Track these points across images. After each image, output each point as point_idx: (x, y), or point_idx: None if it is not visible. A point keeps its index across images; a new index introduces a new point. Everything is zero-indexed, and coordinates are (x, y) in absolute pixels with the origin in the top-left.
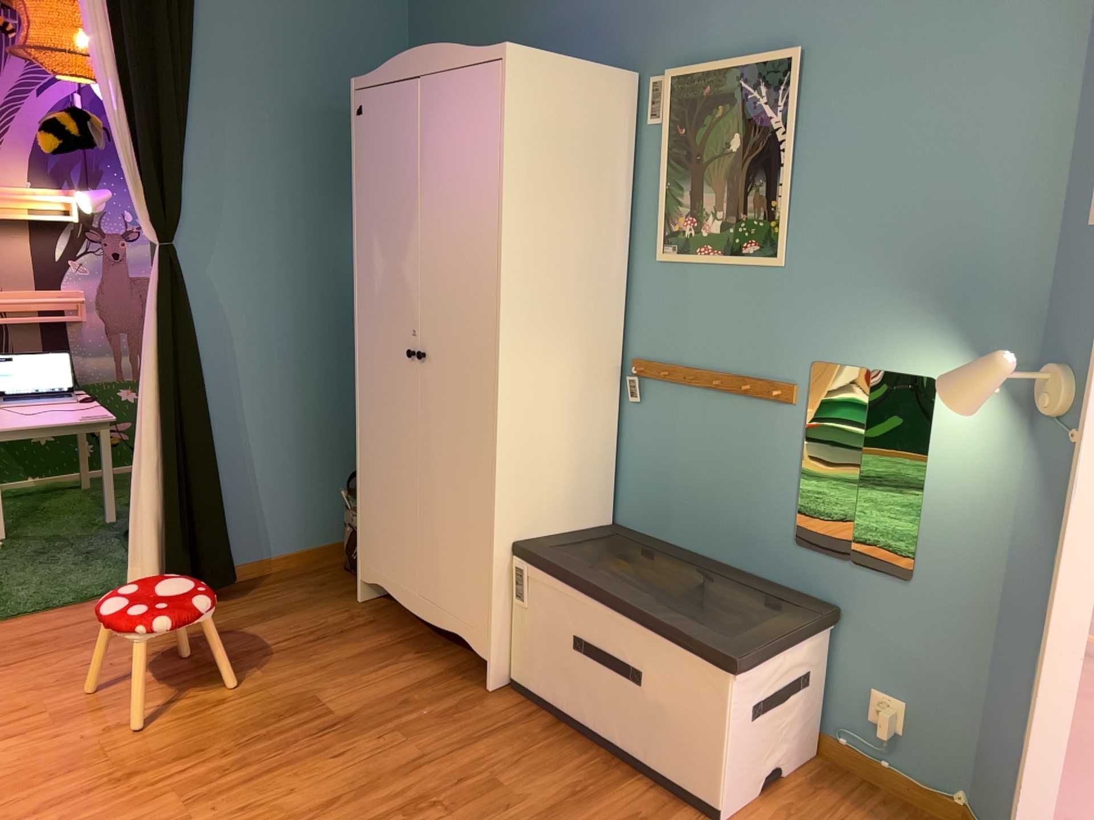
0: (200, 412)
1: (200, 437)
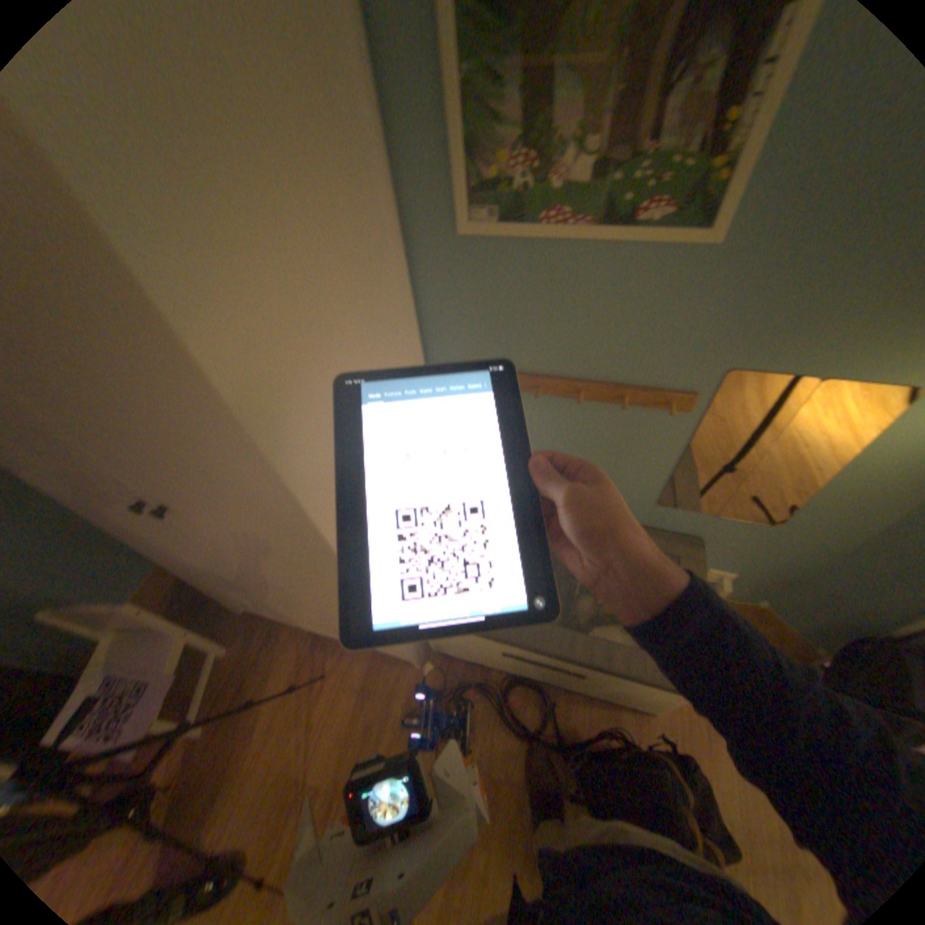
0: None
1: None
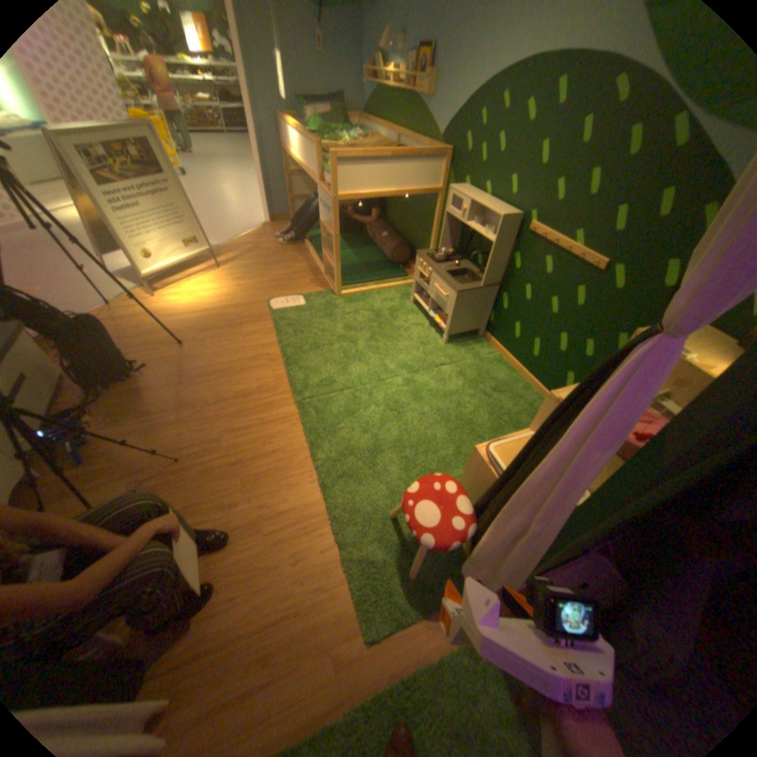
0: None
1: None
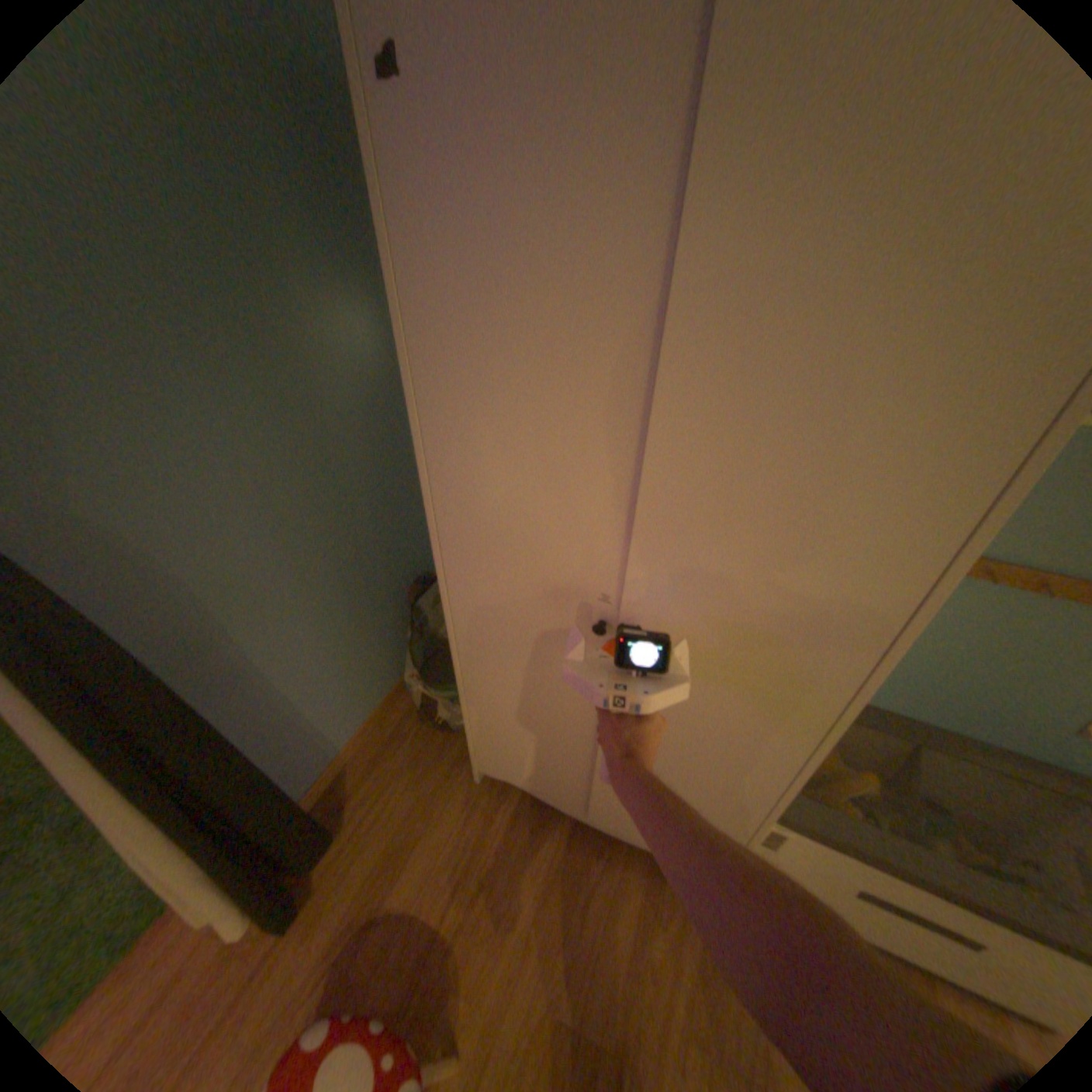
0: (208, 746)
1: (227, 772)
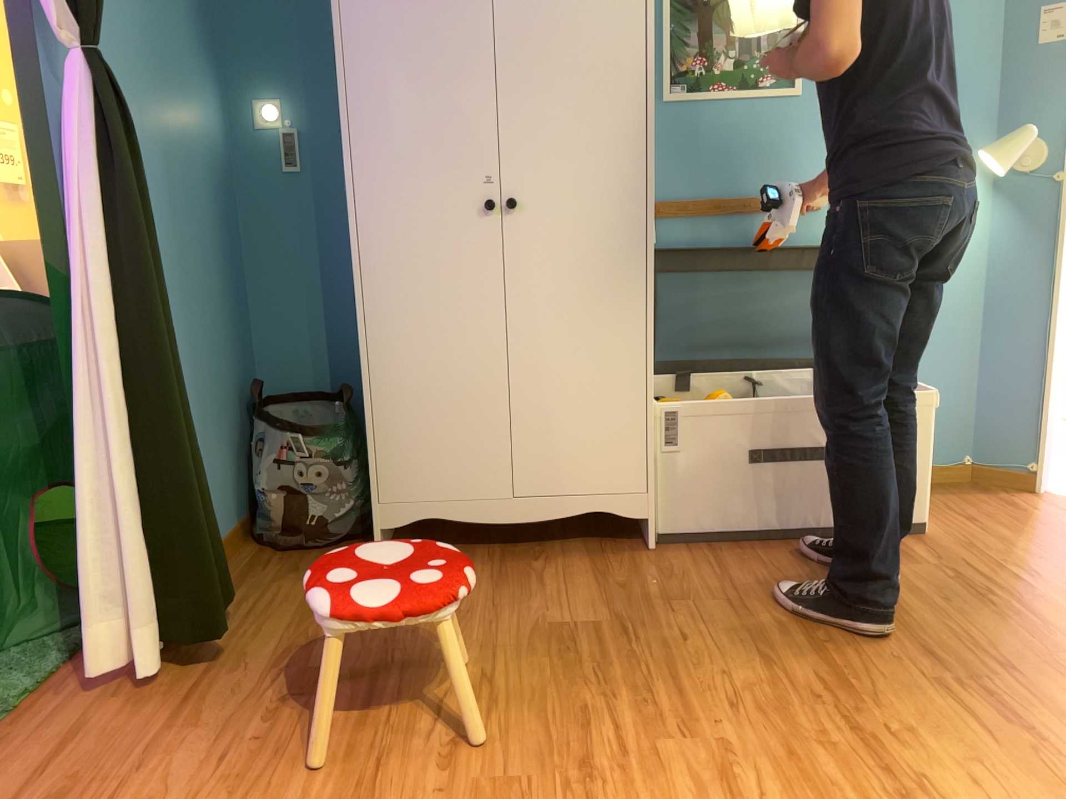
0: (169, 335)
1: (177, 375)
